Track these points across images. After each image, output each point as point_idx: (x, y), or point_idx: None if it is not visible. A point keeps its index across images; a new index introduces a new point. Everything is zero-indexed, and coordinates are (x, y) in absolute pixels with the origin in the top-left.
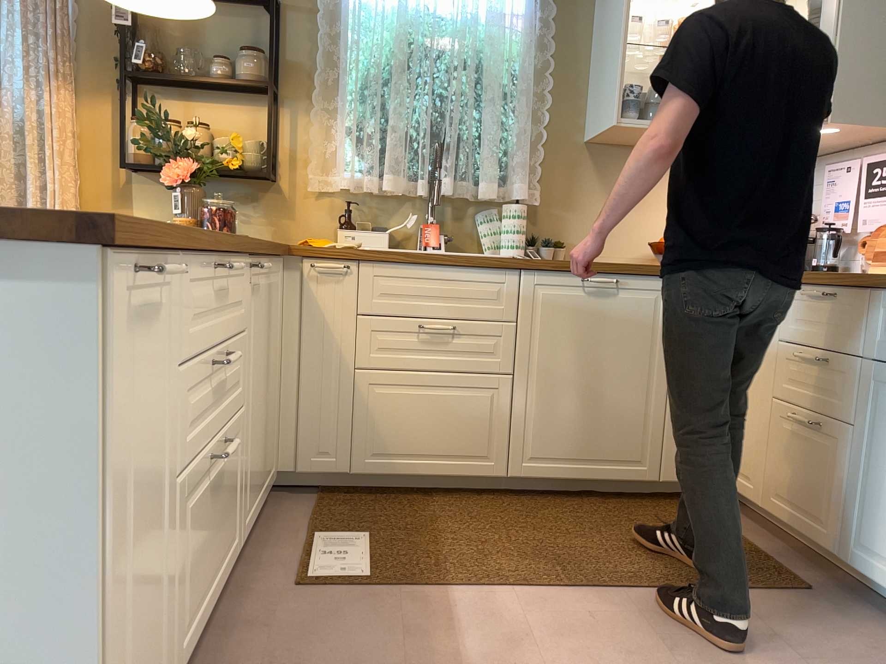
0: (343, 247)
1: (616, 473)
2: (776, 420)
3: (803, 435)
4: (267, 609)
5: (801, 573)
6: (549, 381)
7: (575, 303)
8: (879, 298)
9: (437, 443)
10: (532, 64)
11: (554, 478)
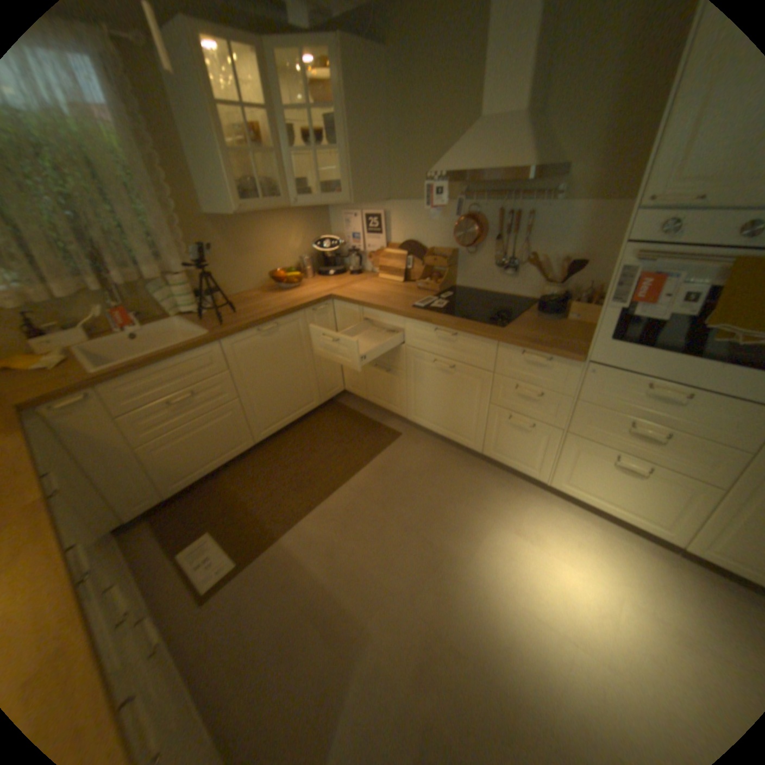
0: (66, 381)
1: (302, 413)
2: (365, 366)
3: (381, 374)
4: (198, 637)
5: (392, 426)
6: (257, 392)
7: (256, 346)
8: (408, 322)
9: (209, 456)
10: (136, 161)
11: (276, 432)
